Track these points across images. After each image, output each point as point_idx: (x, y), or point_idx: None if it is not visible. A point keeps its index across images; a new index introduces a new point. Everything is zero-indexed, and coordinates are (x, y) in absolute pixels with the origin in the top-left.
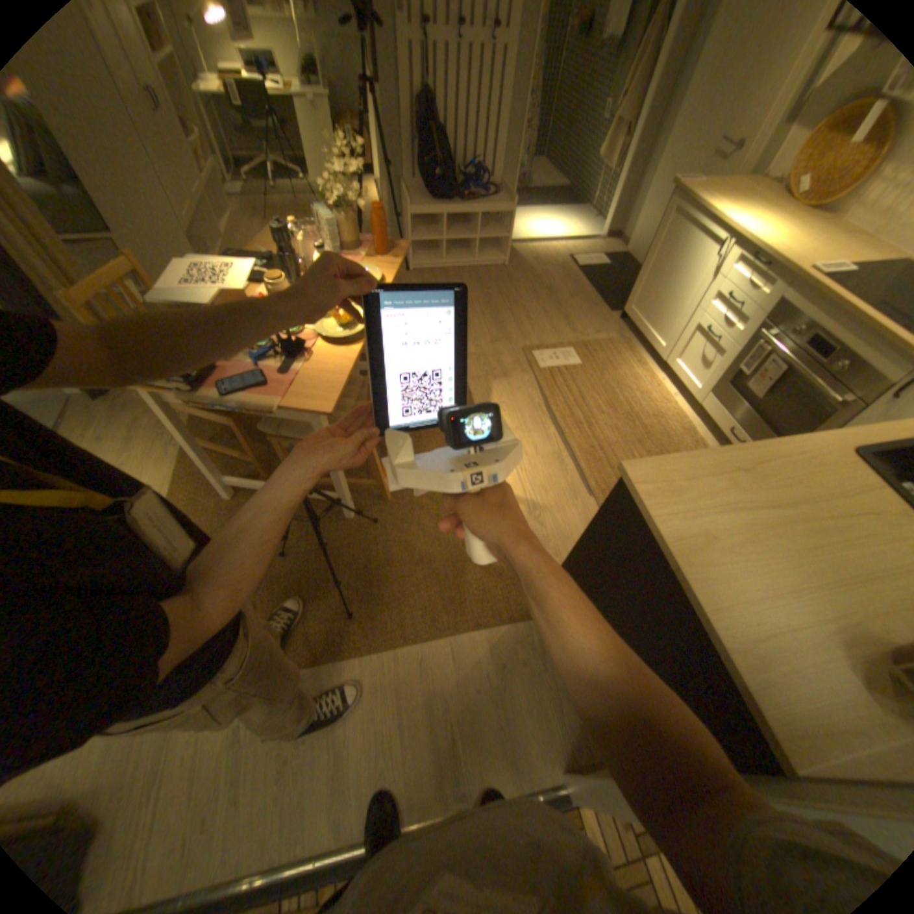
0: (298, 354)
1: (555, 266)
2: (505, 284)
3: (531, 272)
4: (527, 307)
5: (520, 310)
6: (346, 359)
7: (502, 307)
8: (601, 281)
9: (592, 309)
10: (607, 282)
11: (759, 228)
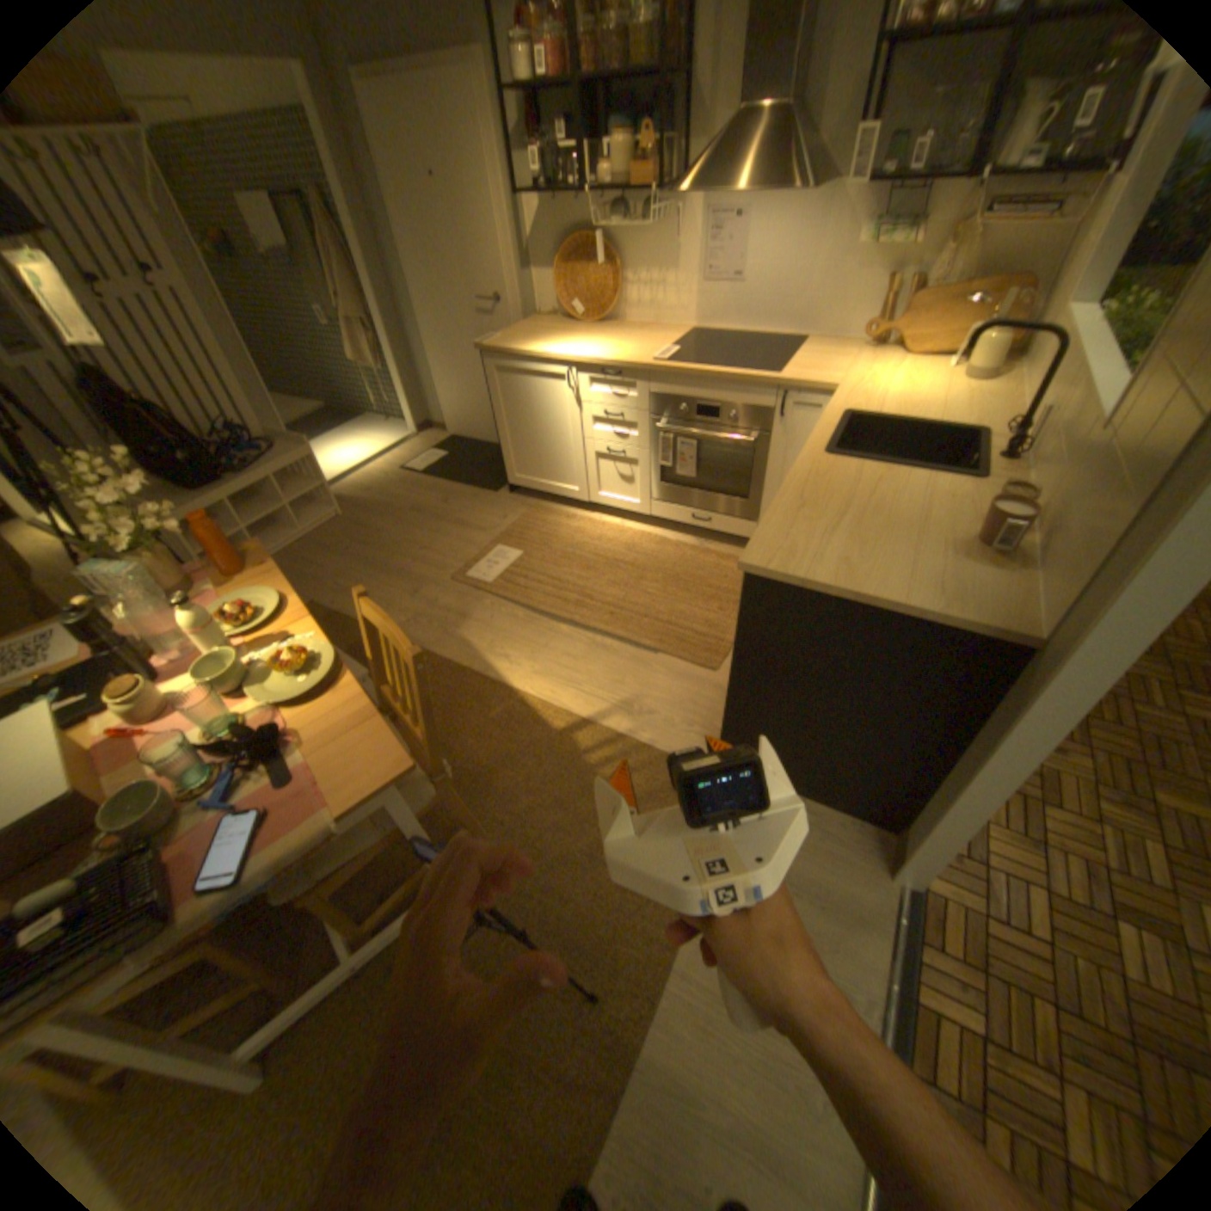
0: (273, 745)
1: (395, 484)
2: (360, 531)
3: (376, 503)
4: (411, 538)
5: (406, 545)
6: (349, 698)
7: (383, 555)
8: (457, 471)
9: (476, 500)
10: (463, 469)
11: (585, 351)
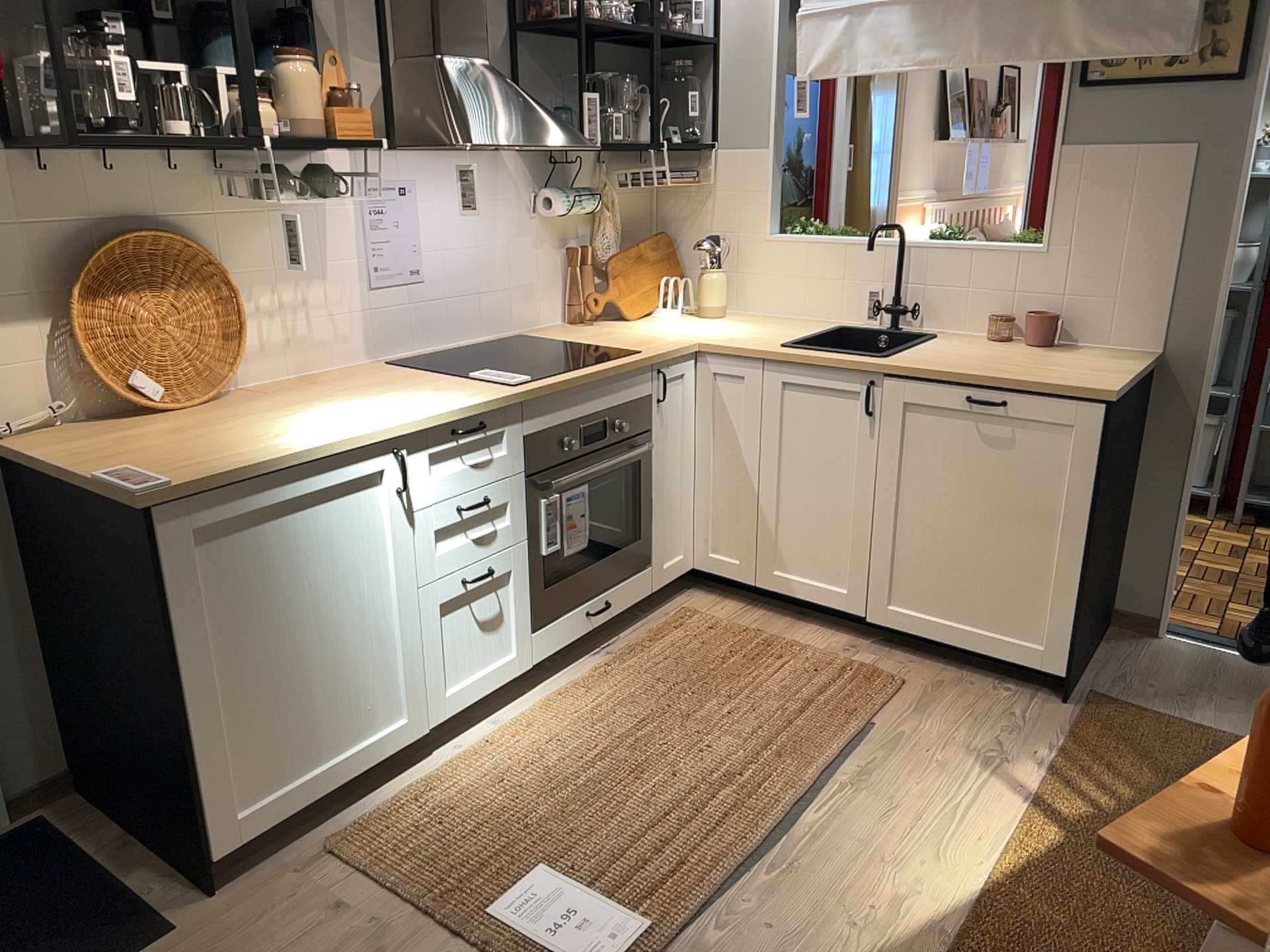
0: None
1: None
2: None
3: None
4: None
5: None
6: None
7: None
8: None
9: None
10: None
11: (388, 414)
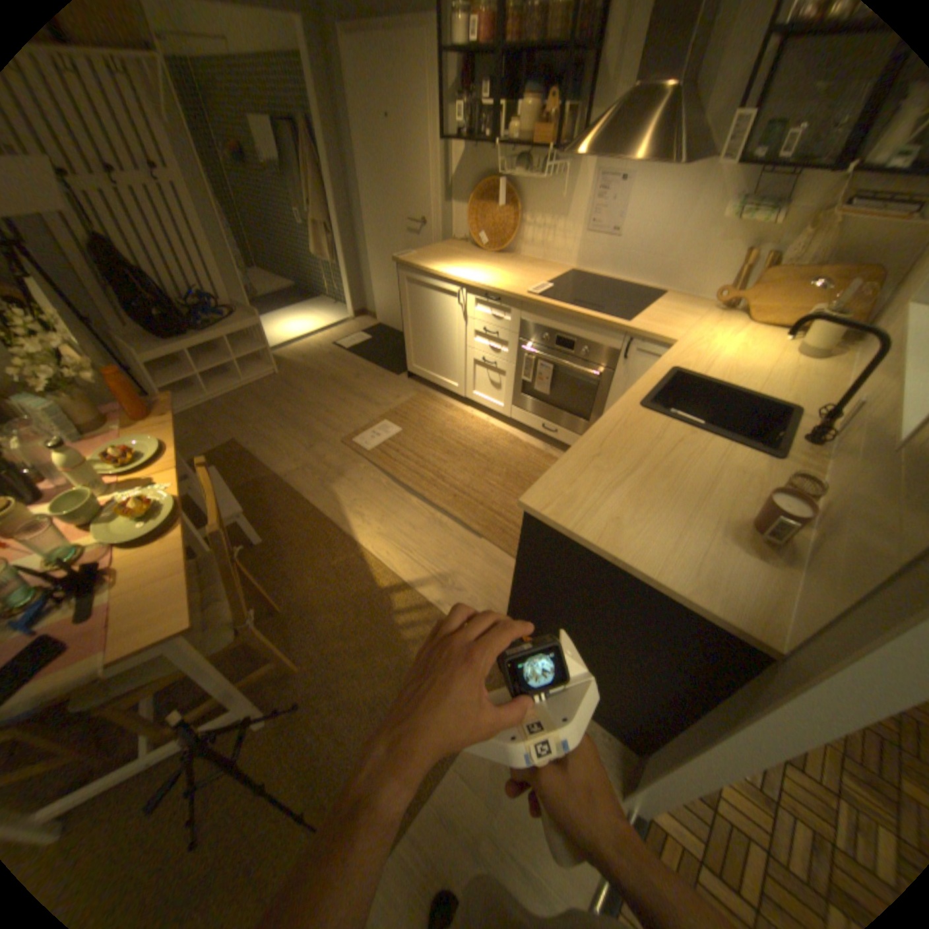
0: (93, 582)
1: (325, 356)
2: (287, 389)
3: (306, 369)
4: (322, 402)
5: (317, 407)
6: (169, 552)
7: (297, 412)
8: (373, 353)
9: (380, 380)
10: (378, 352)
11: (476, 276)
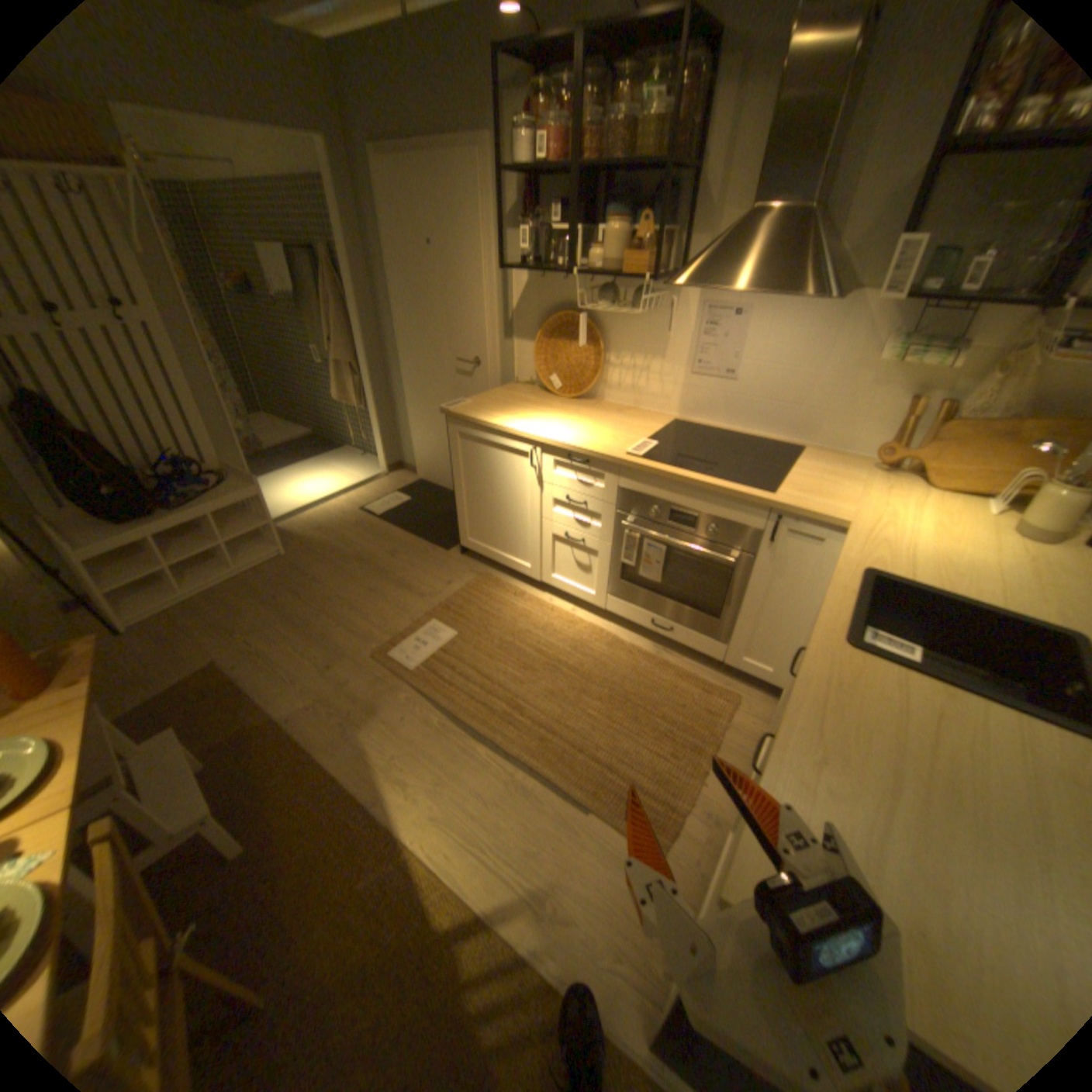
0: None
1: (350, 526)
2: (296, 577)
3: (323, 546)
4: (345, 593)
5: (338, 602)
6: None
7: (309, 611)
8: (415, 520)
9: (425, 557)
10: (421, 518)
11: (555, 431)
